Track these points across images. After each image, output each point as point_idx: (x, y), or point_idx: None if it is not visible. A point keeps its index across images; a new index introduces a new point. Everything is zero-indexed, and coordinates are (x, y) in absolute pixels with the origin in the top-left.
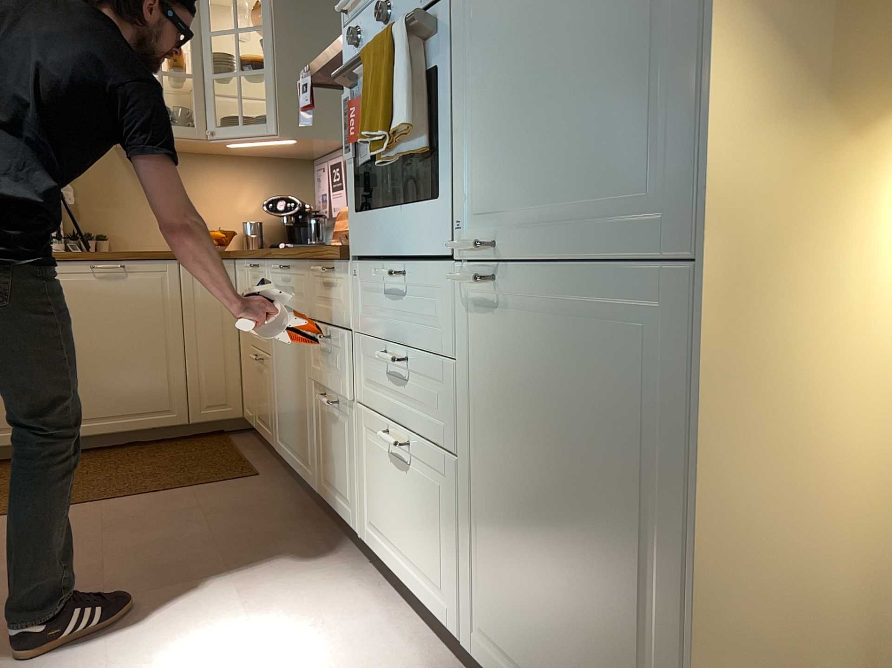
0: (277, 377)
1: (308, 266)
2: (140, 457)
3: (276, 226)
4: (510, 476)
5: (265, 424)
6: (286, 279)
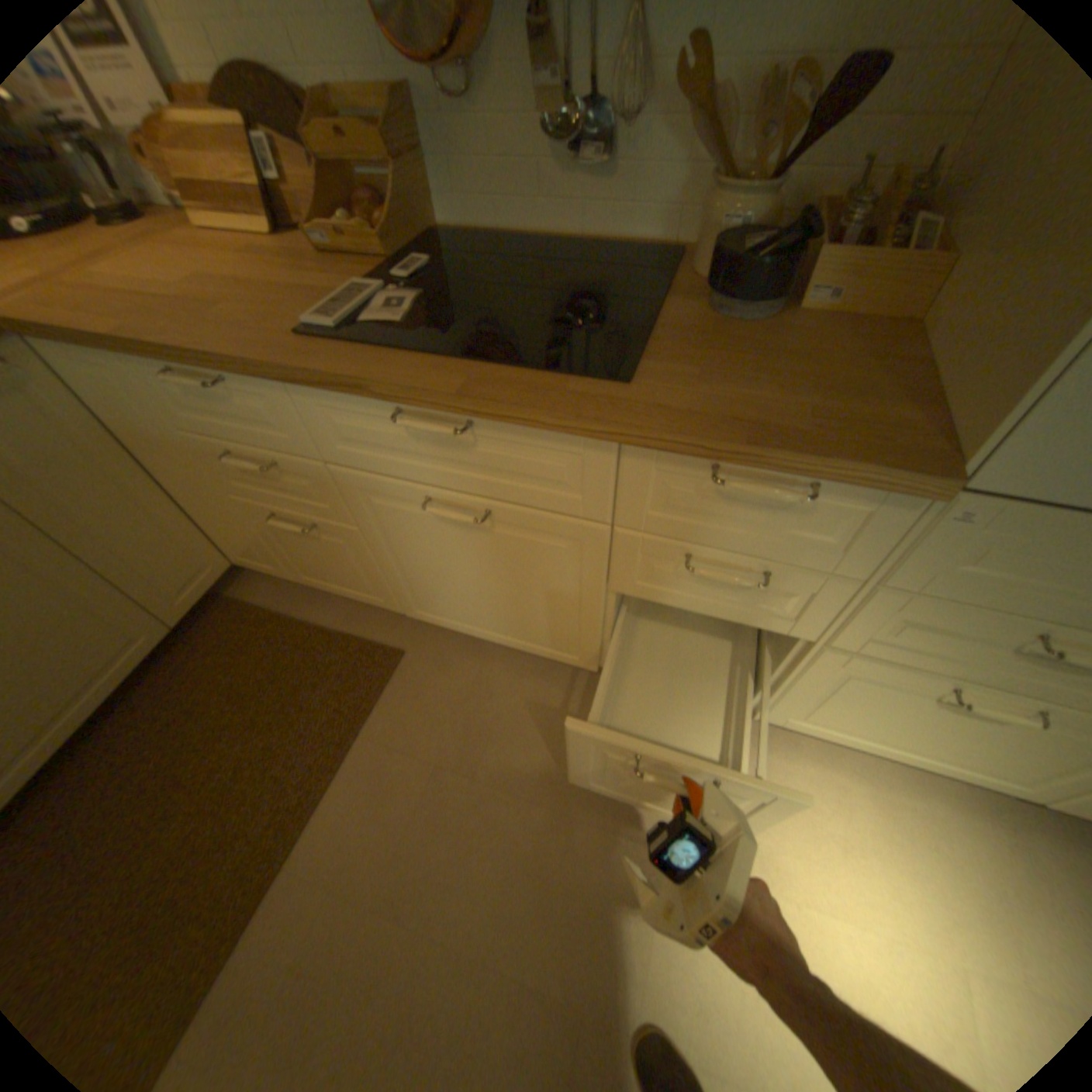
0: (400, 556)
1: (623, 447)
2: (166, 729)
3: None
4: None
5: (348, 587)
6: (440, 438)
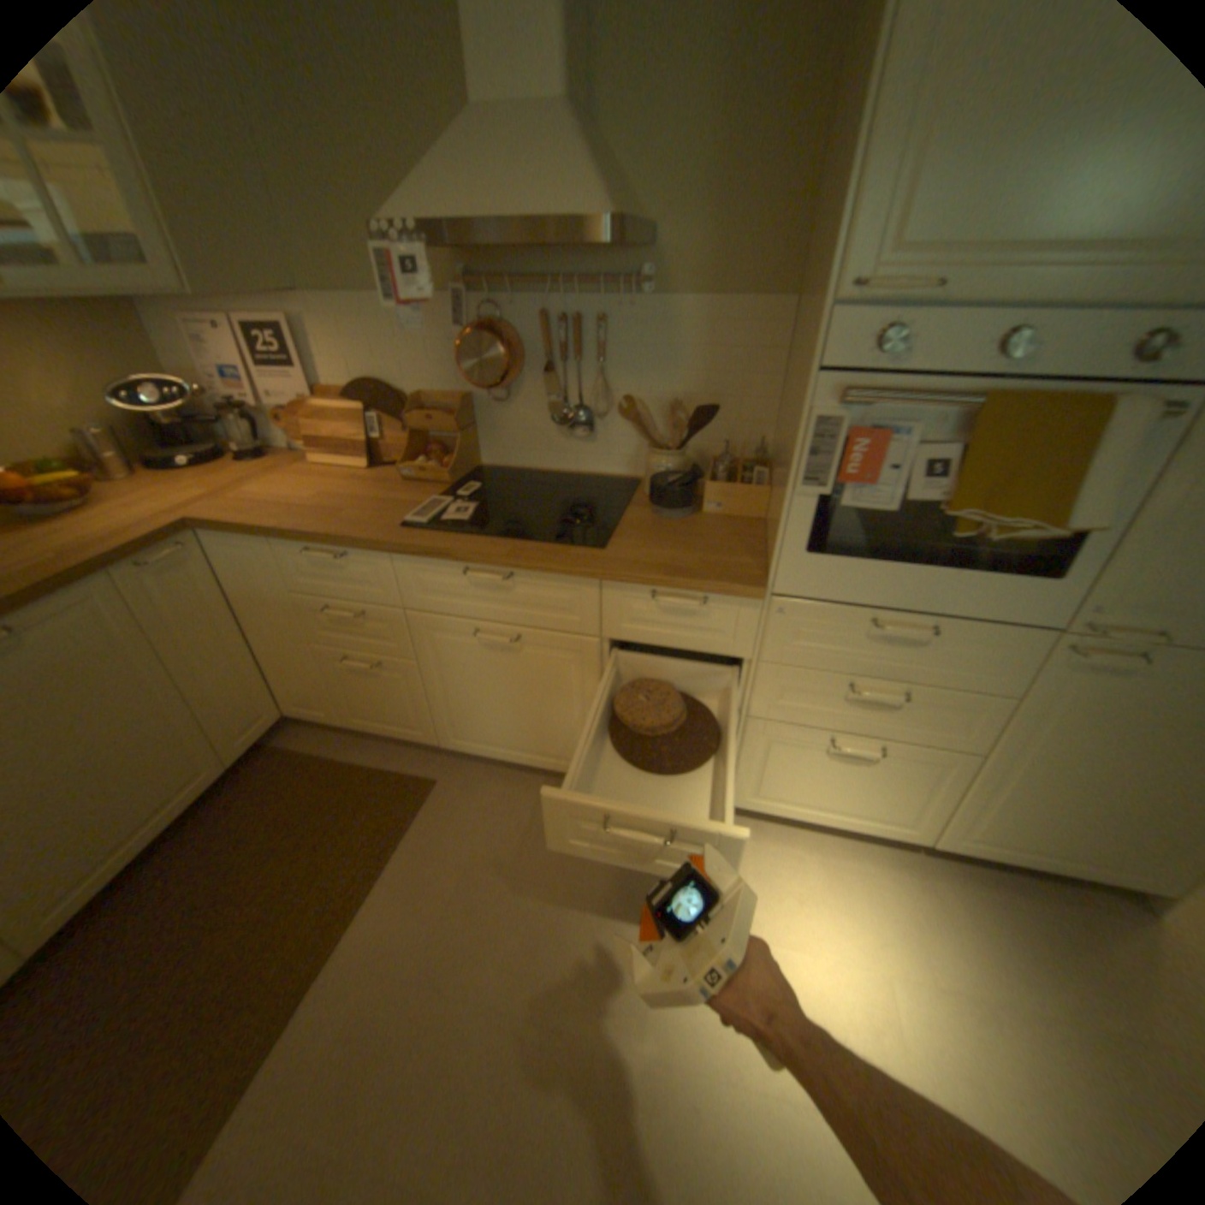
0: (447, 683)
1: (602, 584)
2: (217, 856)
3: (120, 422)
4: (1075, 766)
5: (393, 724)
6: (492, 586)
